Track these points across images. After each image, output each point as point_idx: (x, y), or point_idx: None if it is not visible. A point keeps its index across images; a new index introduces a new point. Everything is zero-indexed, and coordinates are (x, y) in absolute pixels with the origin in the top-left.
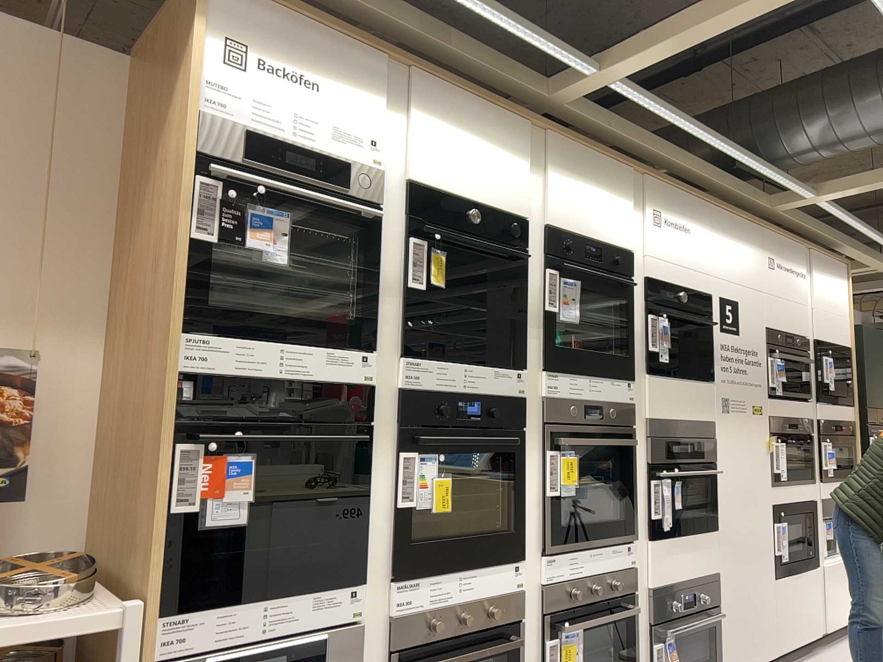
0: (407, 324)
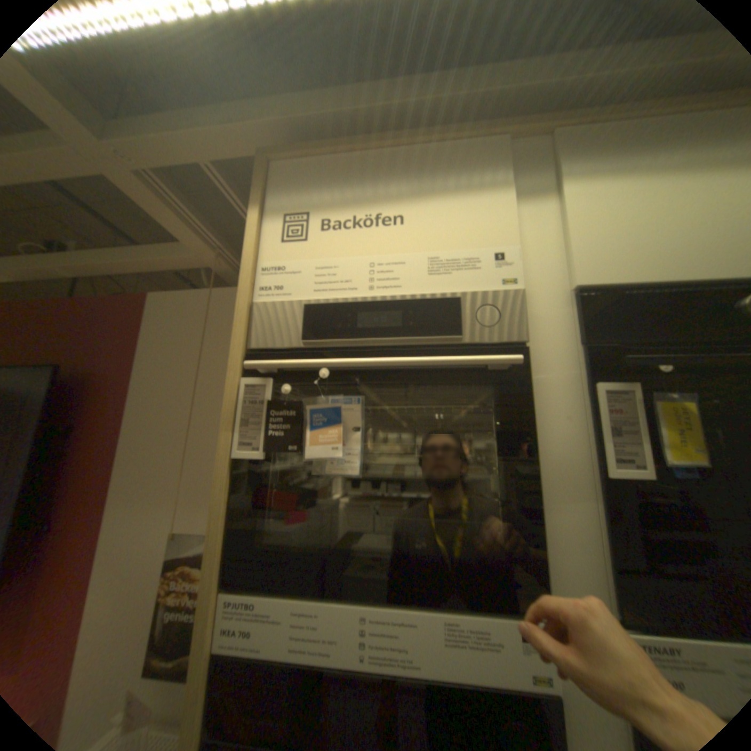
0: (621, 549)
